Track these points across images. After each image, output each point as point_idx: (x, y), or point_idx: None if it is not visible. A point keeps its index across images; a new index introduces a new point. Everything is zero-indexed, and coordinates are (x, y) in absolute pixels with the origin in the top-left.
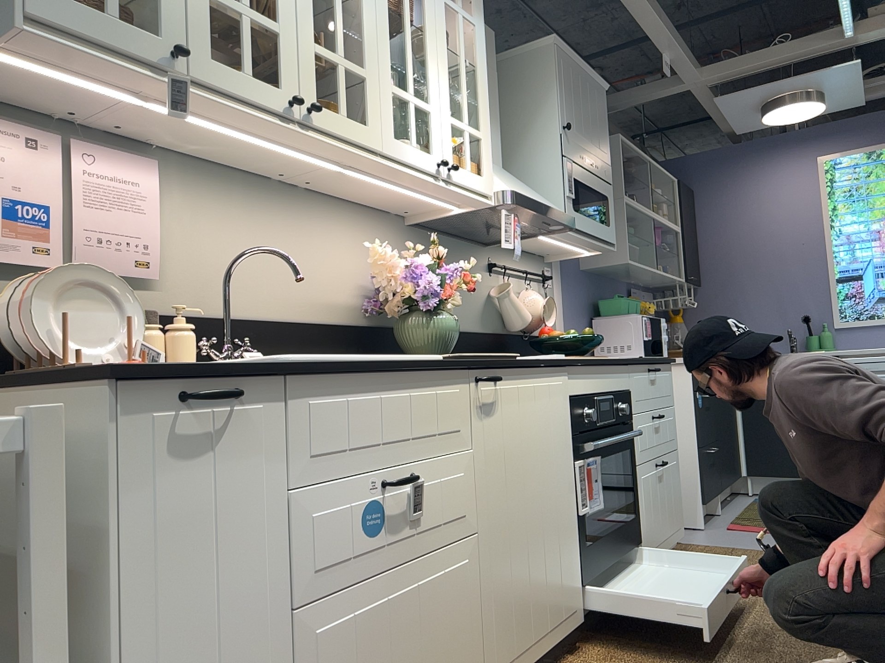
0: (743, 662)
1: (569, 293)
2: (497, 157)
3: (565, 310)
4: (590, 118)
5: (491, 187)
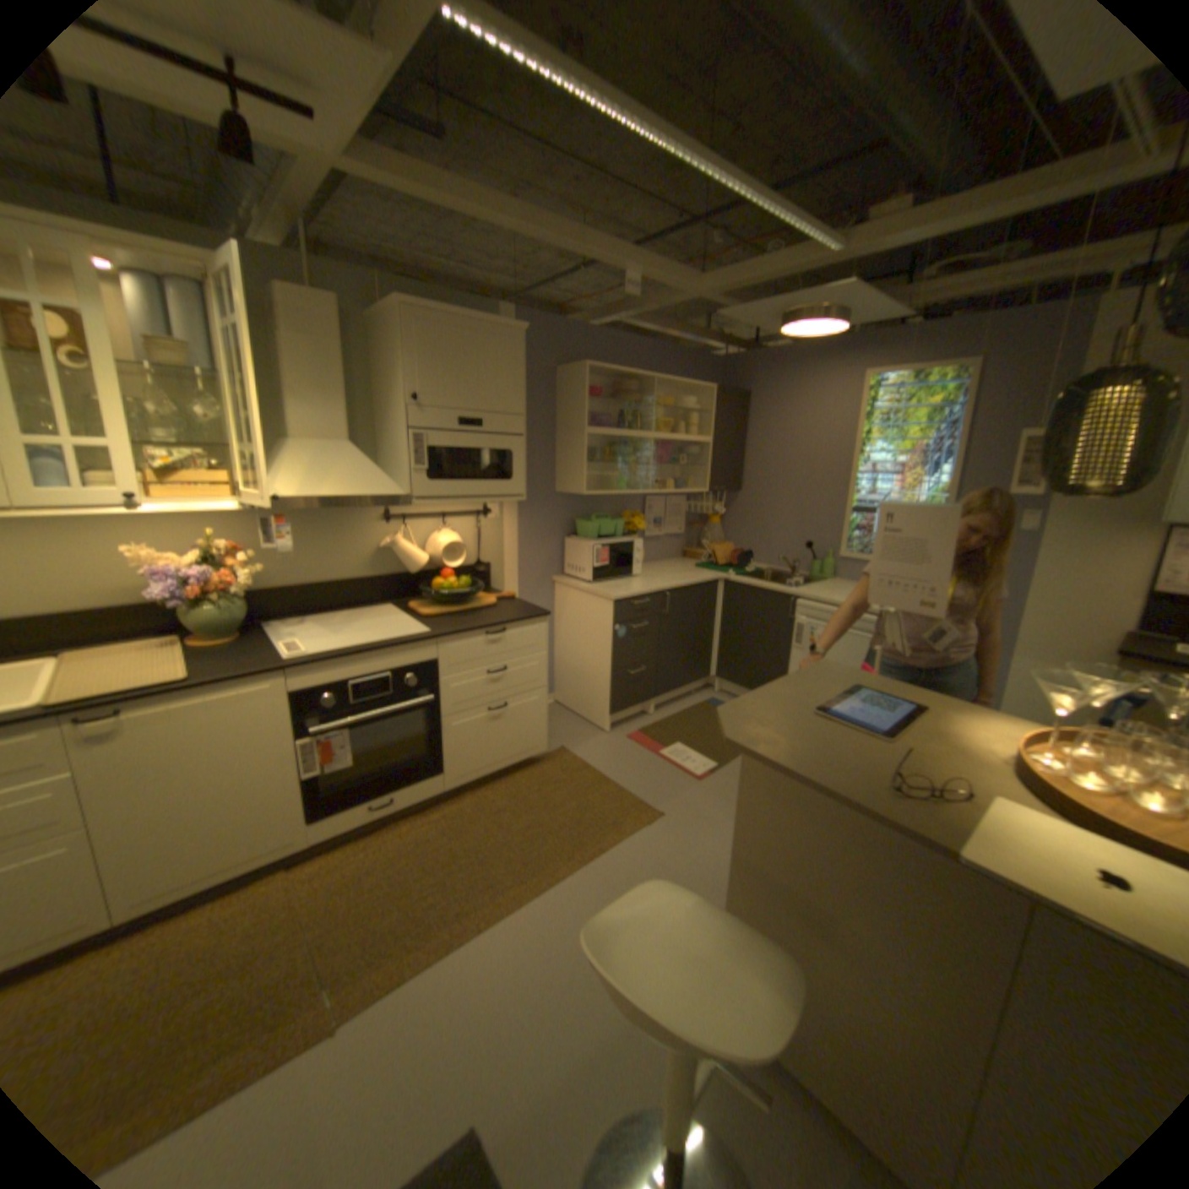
0: (372, 922)
1: (528, 519)
2: (335, 433)
3: (519, 536)
4: (478, 372)
5: (242, 497)
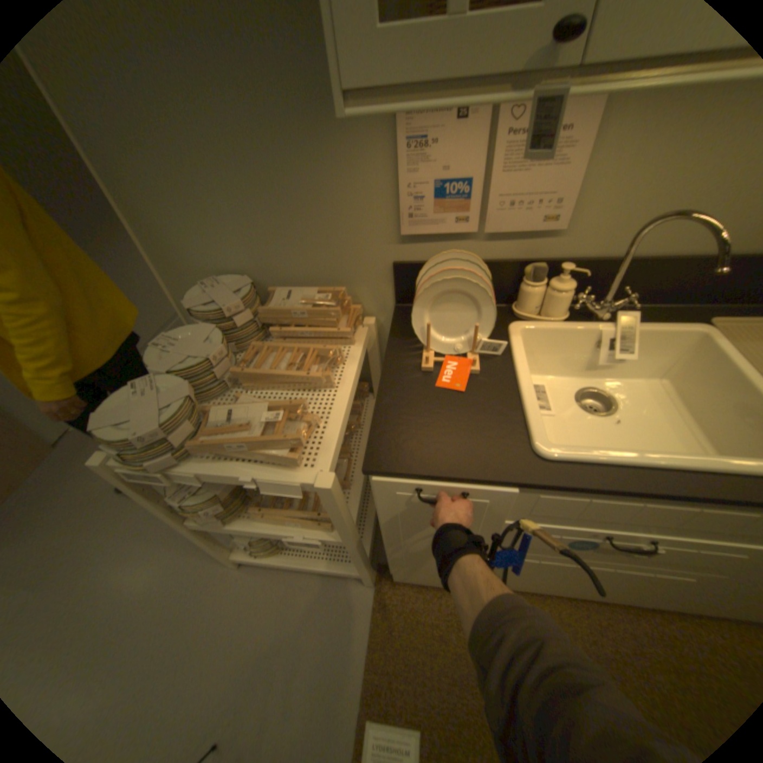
0: None
1: None
2: None
3: None
4: None
5: None
